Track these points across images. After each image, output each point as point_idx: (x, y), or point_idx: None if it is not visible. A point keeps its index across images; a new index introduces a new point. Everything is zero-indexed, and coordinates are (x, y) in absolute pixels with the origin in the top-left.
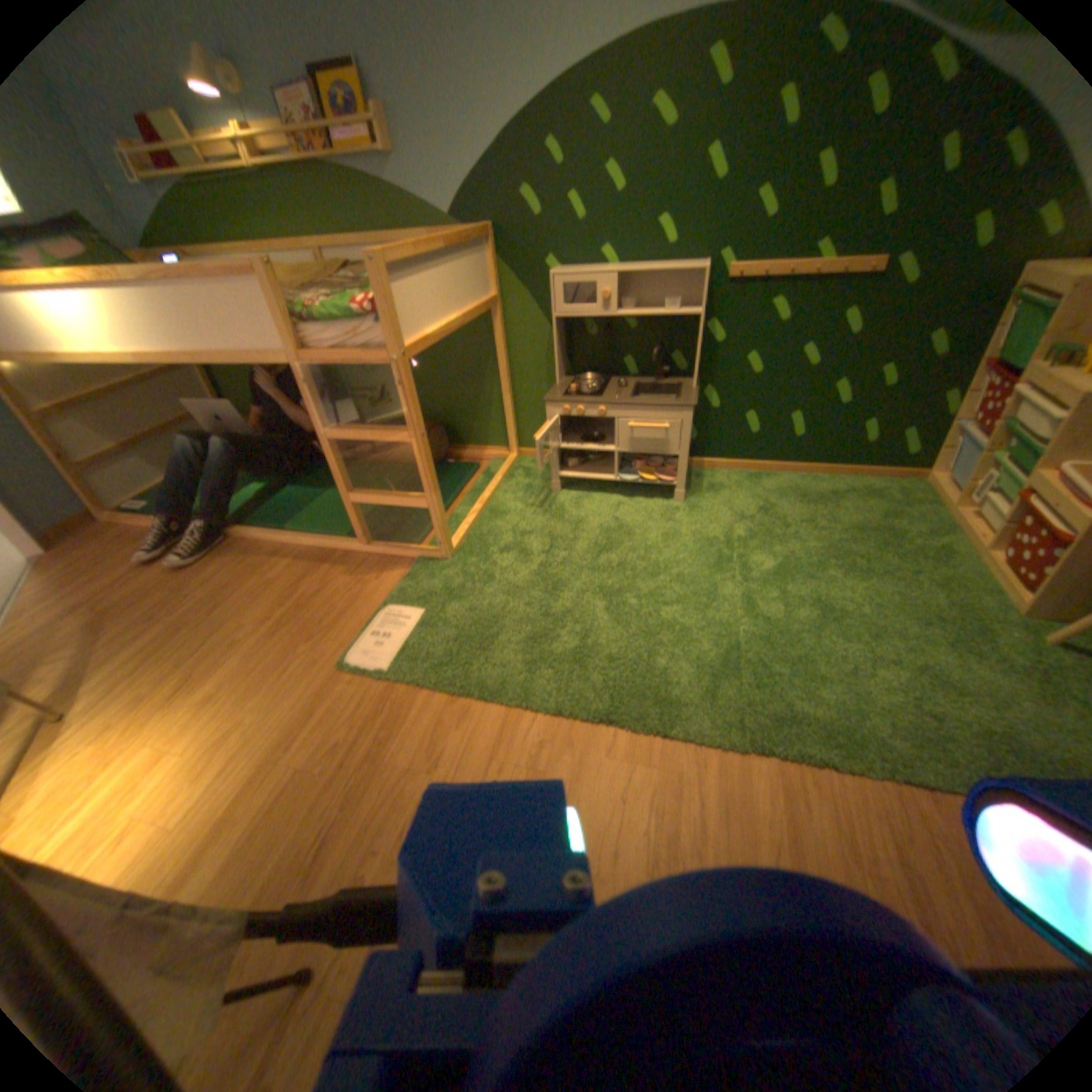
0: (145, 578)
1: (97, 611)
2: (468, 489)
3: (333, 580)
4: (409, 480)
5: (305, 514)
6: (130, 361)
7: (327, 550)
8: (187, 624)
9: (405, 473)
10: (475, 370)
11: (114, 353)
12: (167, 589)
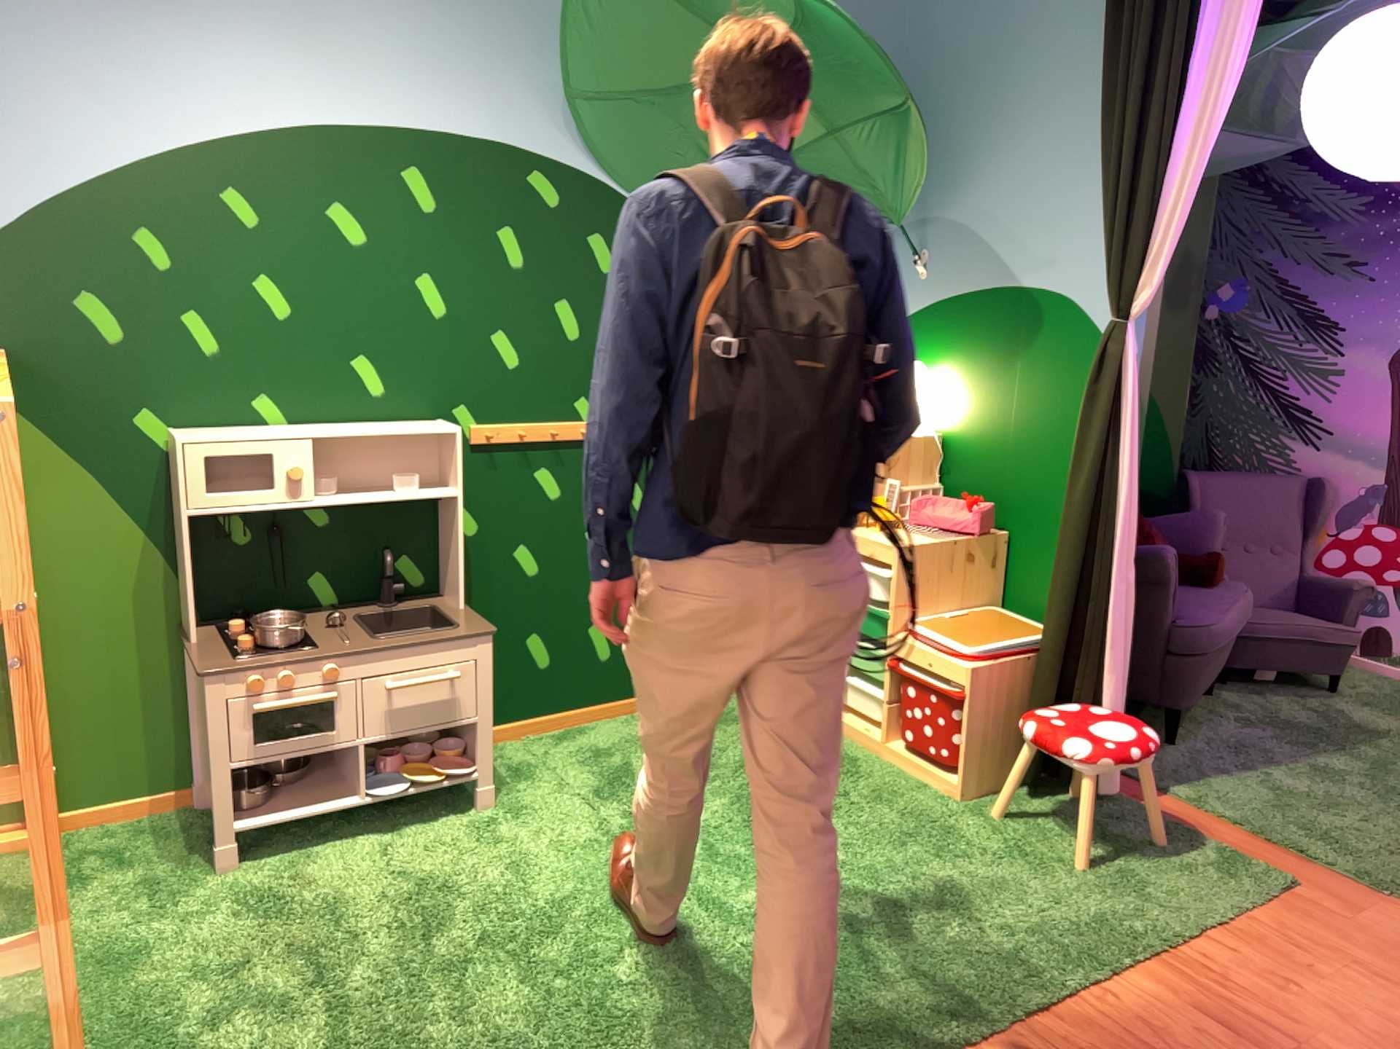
0: None
1: None
2: None
3: None
4: None
5: None
6: None
7: None
8: None
9: None
10: None
11: None
12: None
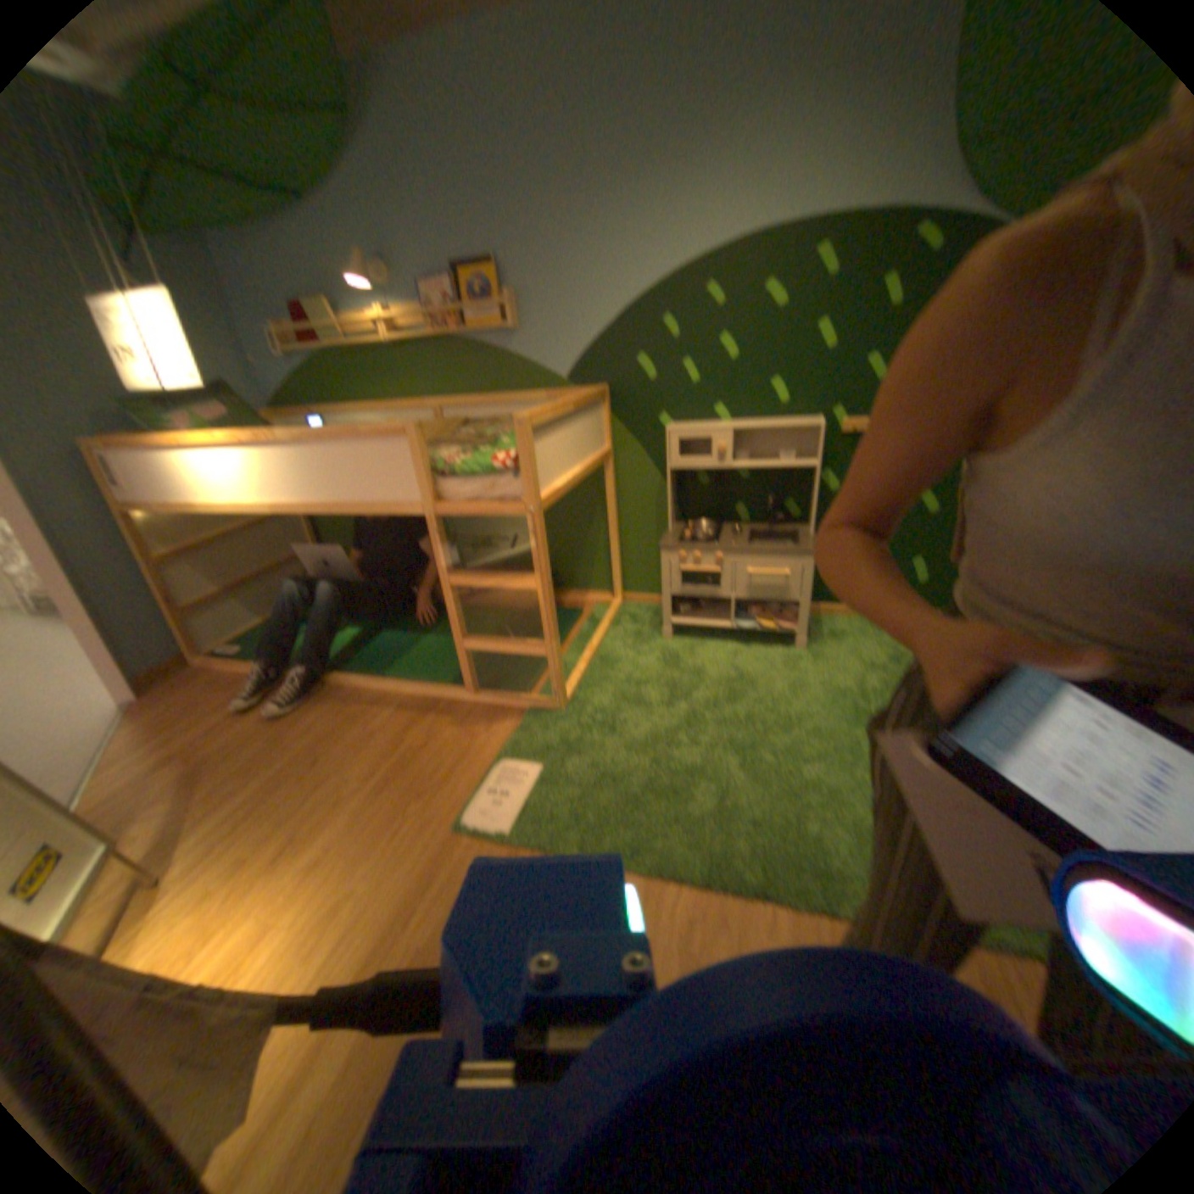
0: (240, 725)
1: (191, 761)
2: (572, 633)
3: (439, 730)
4: (510, 624)
5: (405, 658)
6: (264, 509)
7: (430, 697)
8: (287, 776)
9: (505, 616)
10: (581, 515)
11: (249, 501)
12: (263, 738)
